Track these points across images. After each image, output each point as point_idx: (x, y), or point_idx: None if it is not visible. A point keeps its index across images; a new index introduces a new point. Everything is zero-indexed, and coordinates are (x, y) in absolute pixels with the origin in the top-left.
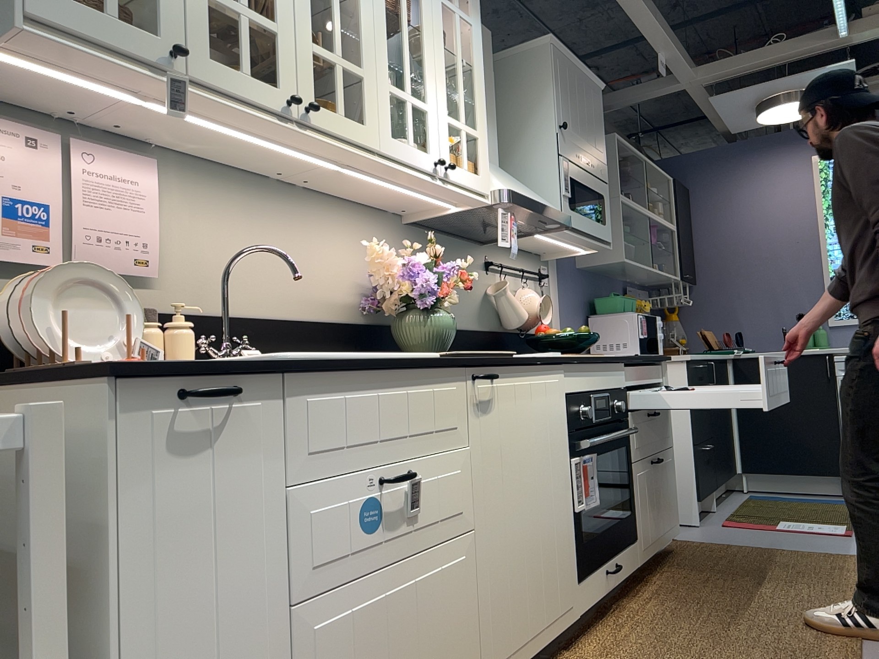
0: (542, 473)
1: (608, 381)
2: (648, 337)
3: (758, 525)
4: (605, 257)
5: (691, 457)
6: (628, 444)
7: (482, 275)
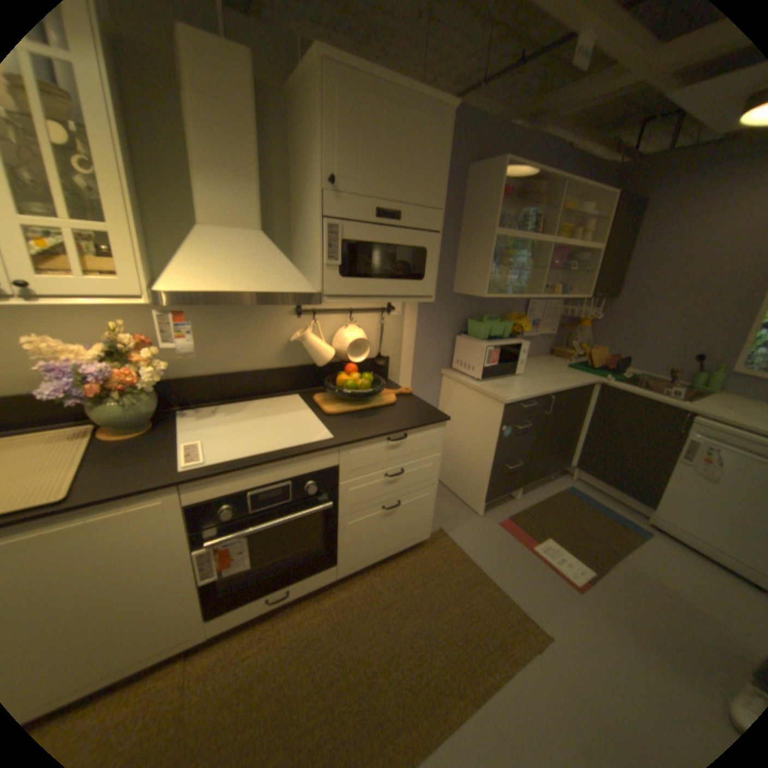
0: (122, 578)
1: (292, 471)
2: (497, 364)
3: (523, 539)
4: (472, 288)
5: (488, 472)
6: (331, 507)
7: (288, 321)
